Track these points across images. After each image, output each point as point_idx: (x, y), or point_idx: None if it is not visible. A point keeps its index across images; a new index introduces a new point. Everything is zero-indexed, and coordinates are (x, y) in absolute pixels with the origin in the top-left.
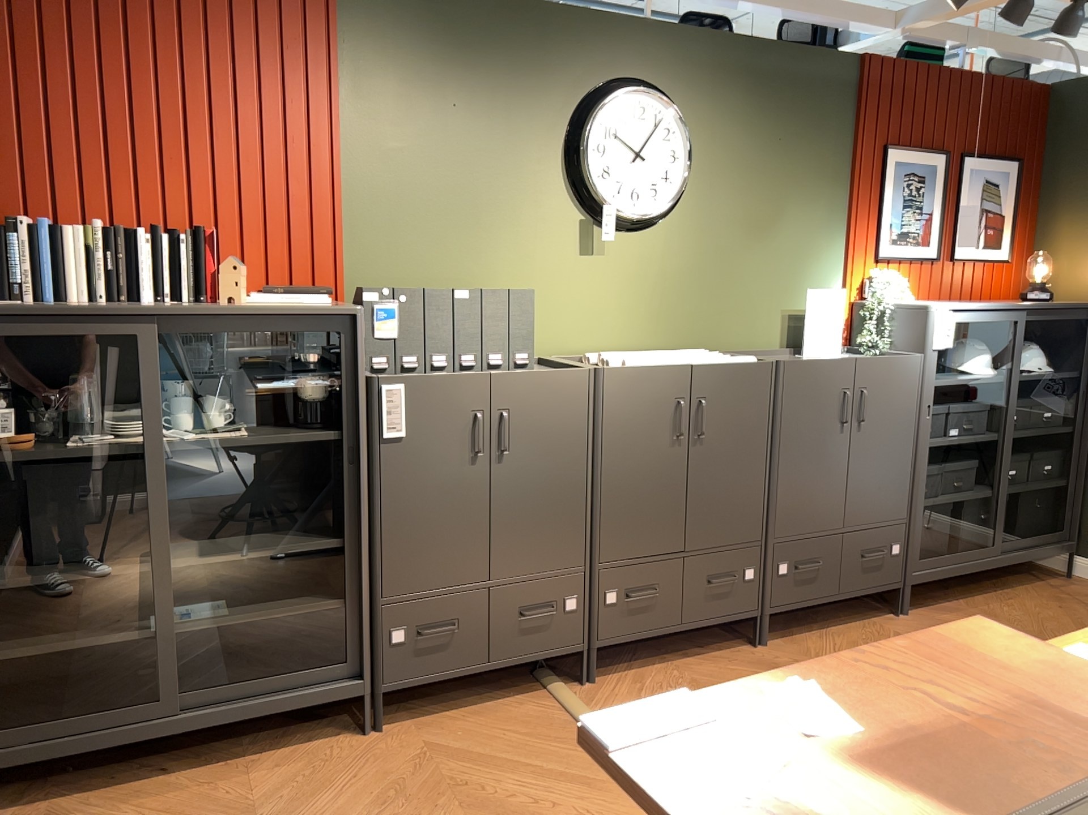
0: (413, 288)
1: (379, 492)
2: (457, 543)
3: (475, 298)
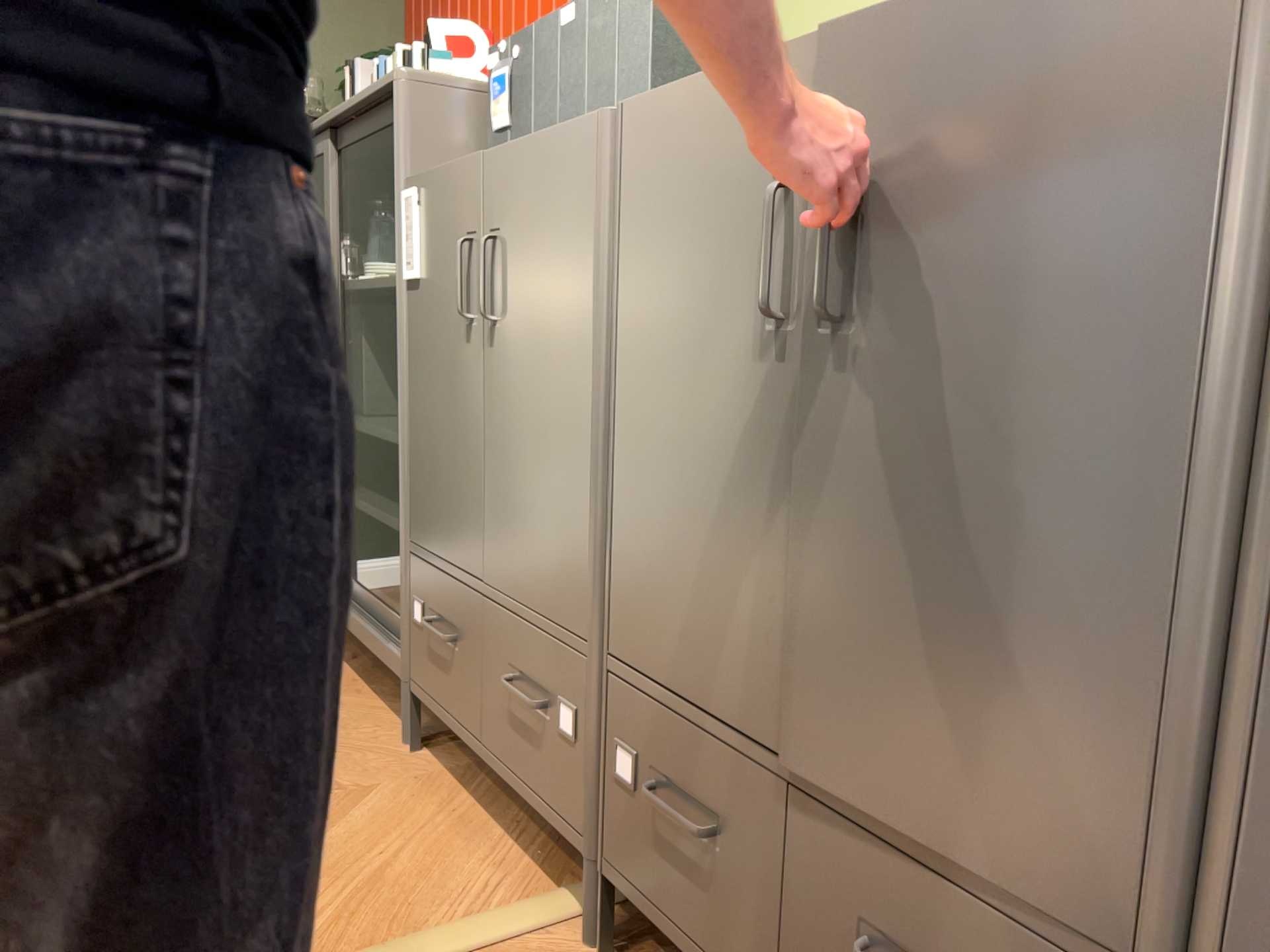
0: (526, 35)
1: (408, 369)
2: (456, 486)
3: (580, 22)
